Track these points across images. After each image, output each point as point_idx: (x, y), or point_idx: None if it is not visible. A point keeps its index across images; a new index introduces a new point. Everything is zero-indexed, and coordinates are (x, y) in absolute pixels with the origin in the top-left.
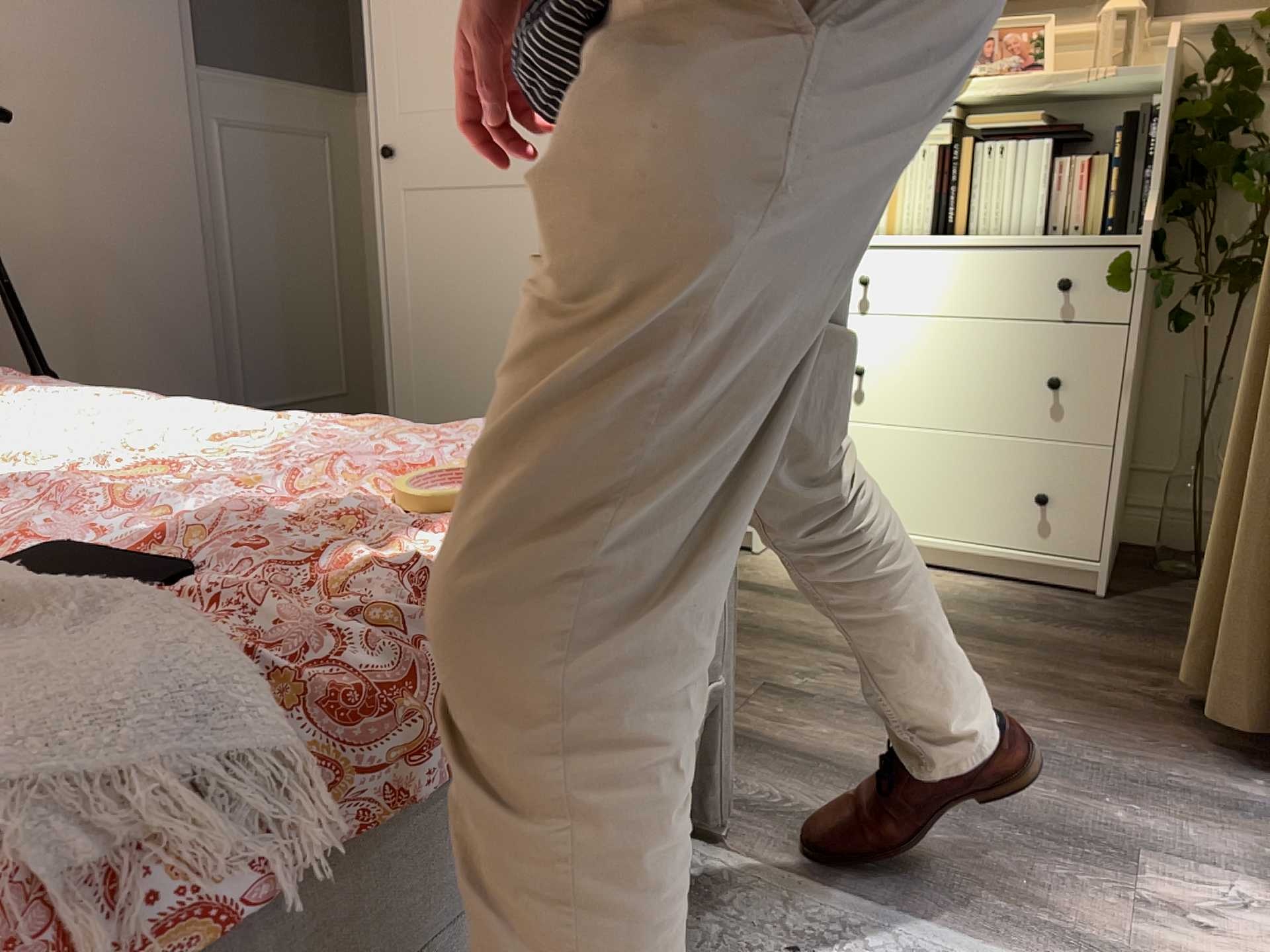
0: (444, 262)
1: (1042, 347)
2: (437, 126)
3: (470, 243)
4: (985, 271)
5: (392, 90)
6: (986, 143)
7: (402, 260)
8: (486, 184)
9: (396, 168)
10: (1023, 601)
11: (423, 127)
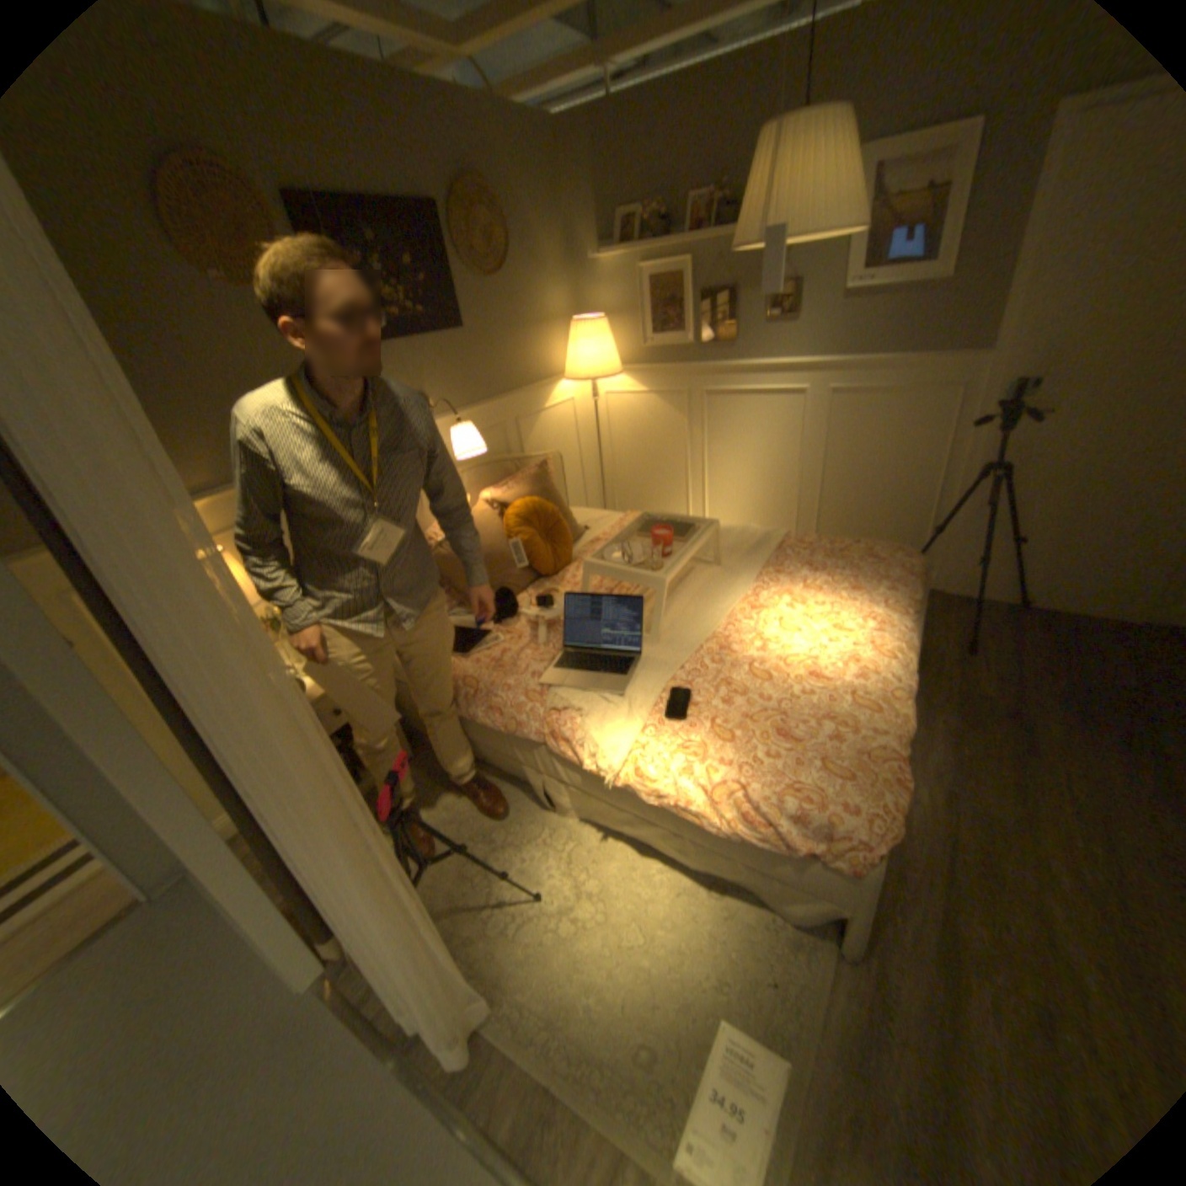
0: None
1: None
2: None
3: None
4: None
5: None
6: None
7: None
8: None
9: None
10: None
11: None
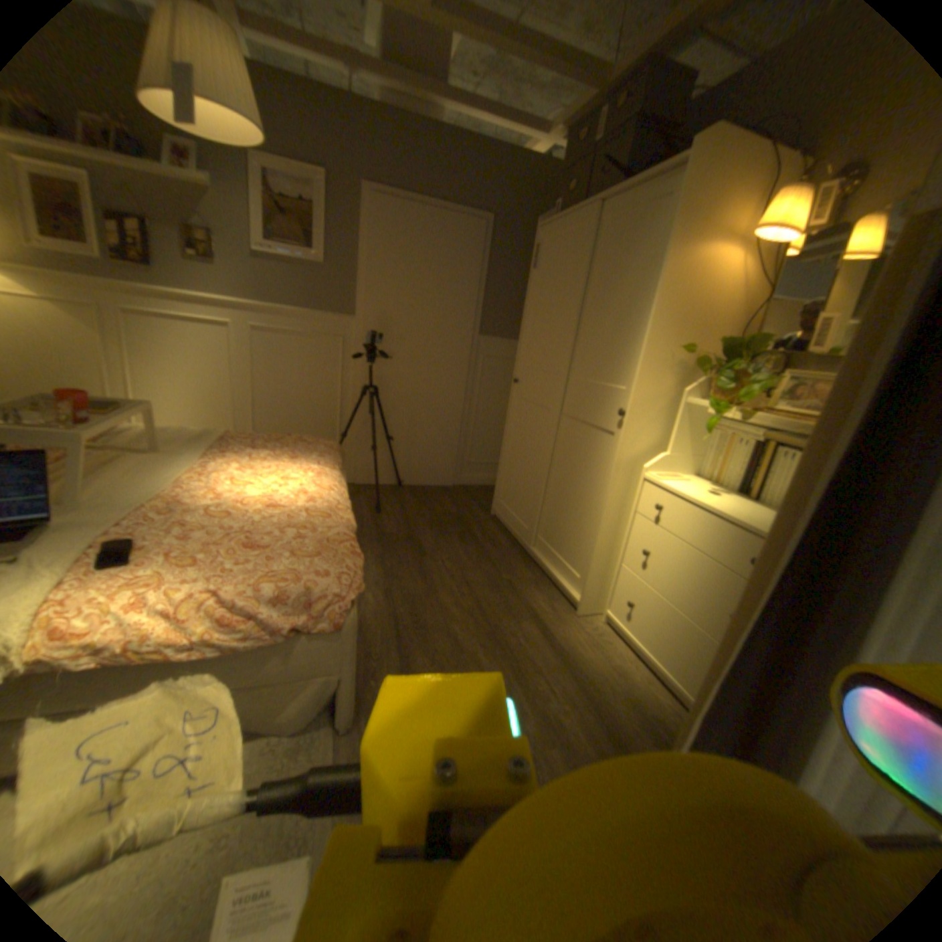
0: (521, 430)
1: (738, 591)
2: (531, 374)
3: (529, 425)
4: (719, 530)
5: (523, 355)
6: (788, 447)
7: (511, 424)
8: (538, 403)
9: (518, 387)
10: (675, 727)
11: (527, 373)
